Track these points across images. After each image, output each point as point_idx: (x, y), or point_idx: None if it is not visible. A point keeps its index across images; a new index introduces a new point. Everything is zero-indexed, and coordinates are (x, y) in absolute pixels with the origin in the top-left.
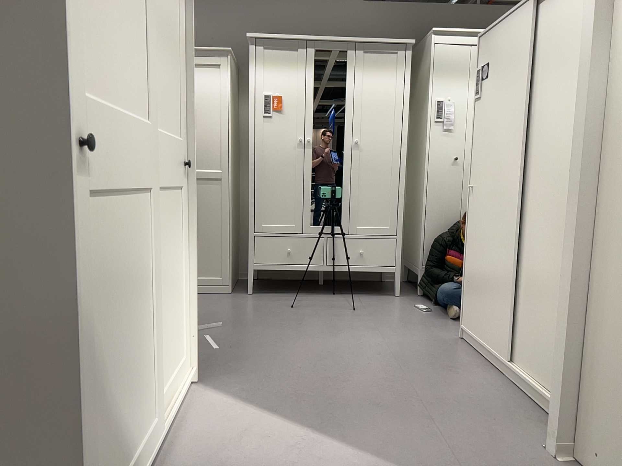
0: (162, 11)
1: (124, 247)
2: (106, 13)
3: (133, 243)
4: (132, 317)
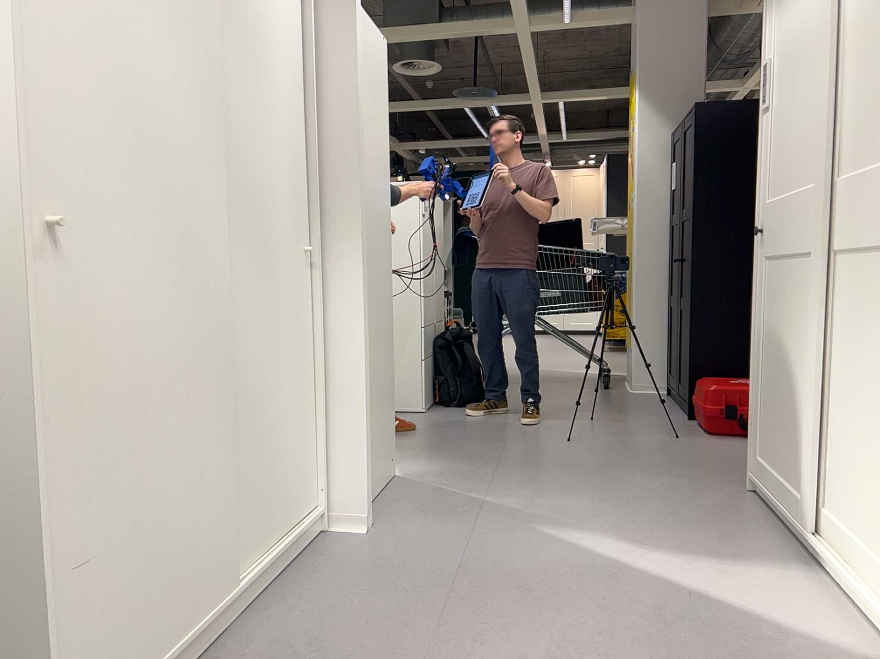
0: None
1: (785, 297)
2: (783, 128)
3: (793, 298)
4: (787, 361)
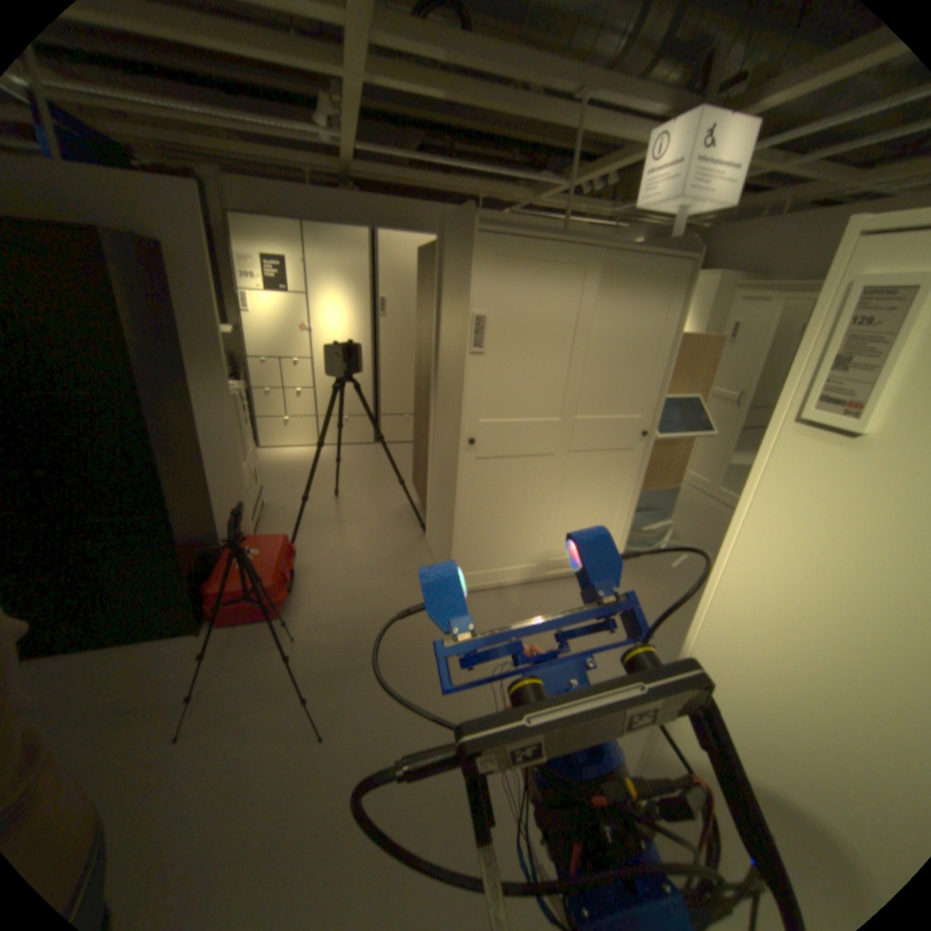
0: (627, 337)
1: (521, 479)
2: (520, 377)
3: (533, 478)
4: (524, 510)
